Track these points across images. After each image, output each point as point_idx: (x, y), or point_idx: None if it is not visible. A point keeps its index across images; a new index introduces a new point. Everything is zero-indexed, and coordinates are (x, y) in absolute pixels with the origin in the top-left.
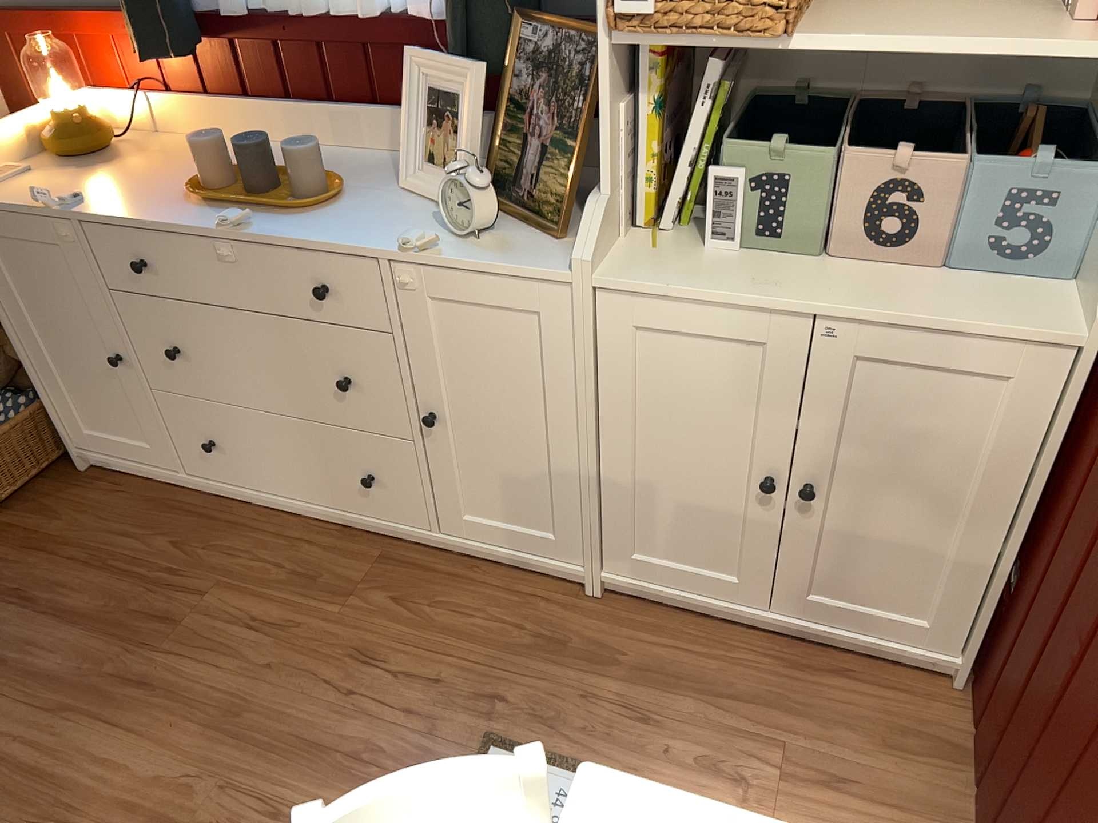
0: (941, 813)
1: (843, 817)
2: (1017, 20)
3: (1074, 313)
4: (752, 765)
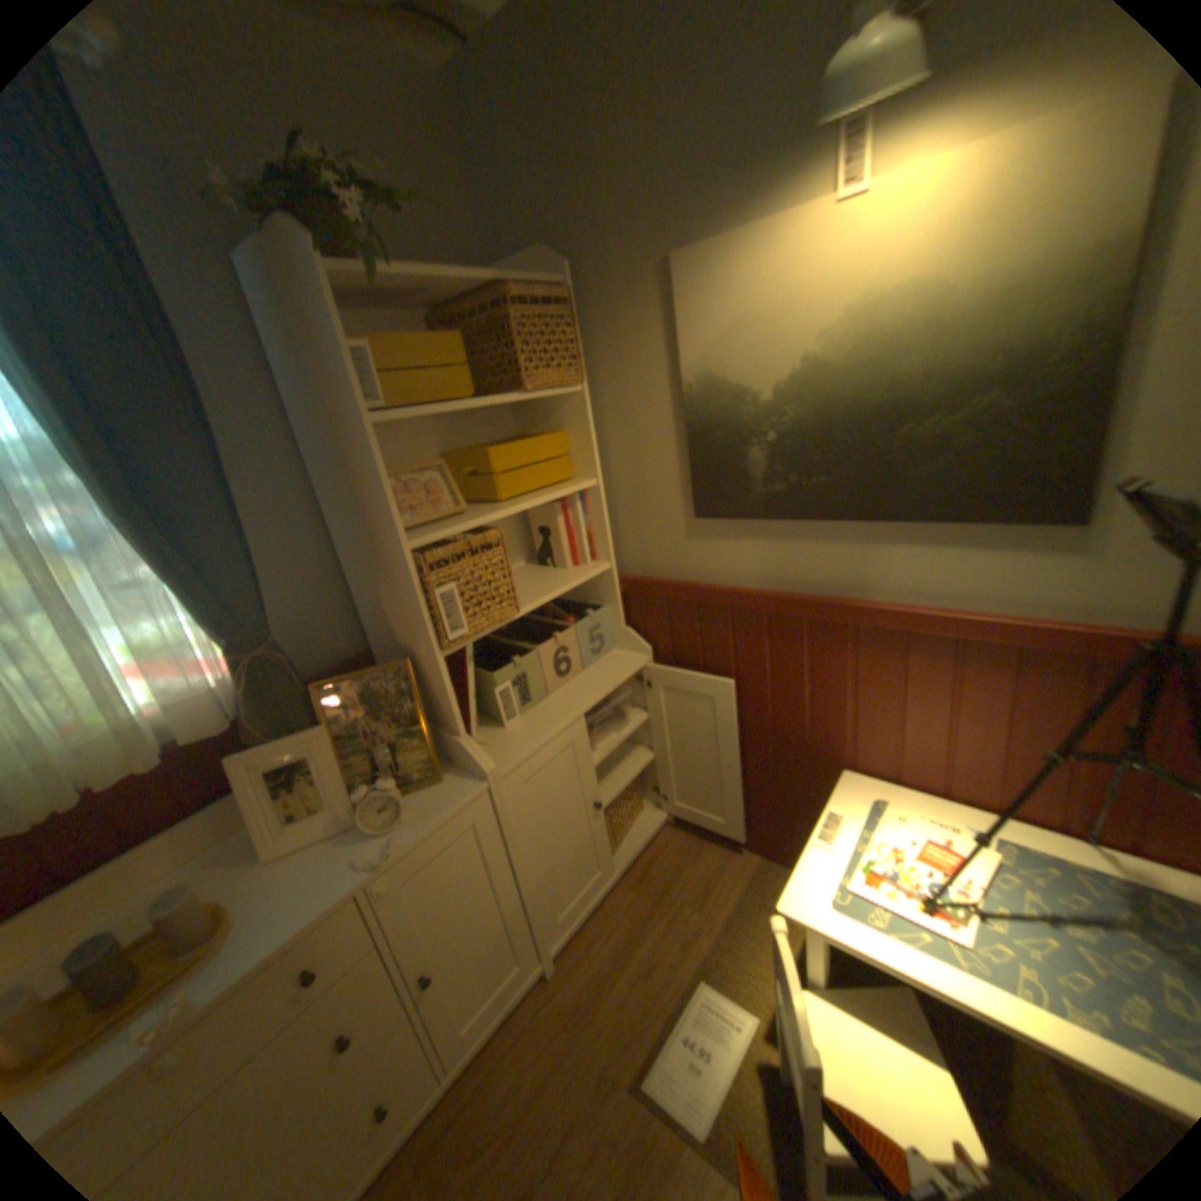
0: (733, 856)
1: (728, 895)
2: (543, 573)
3: (635, 652)
4: (694, 925)
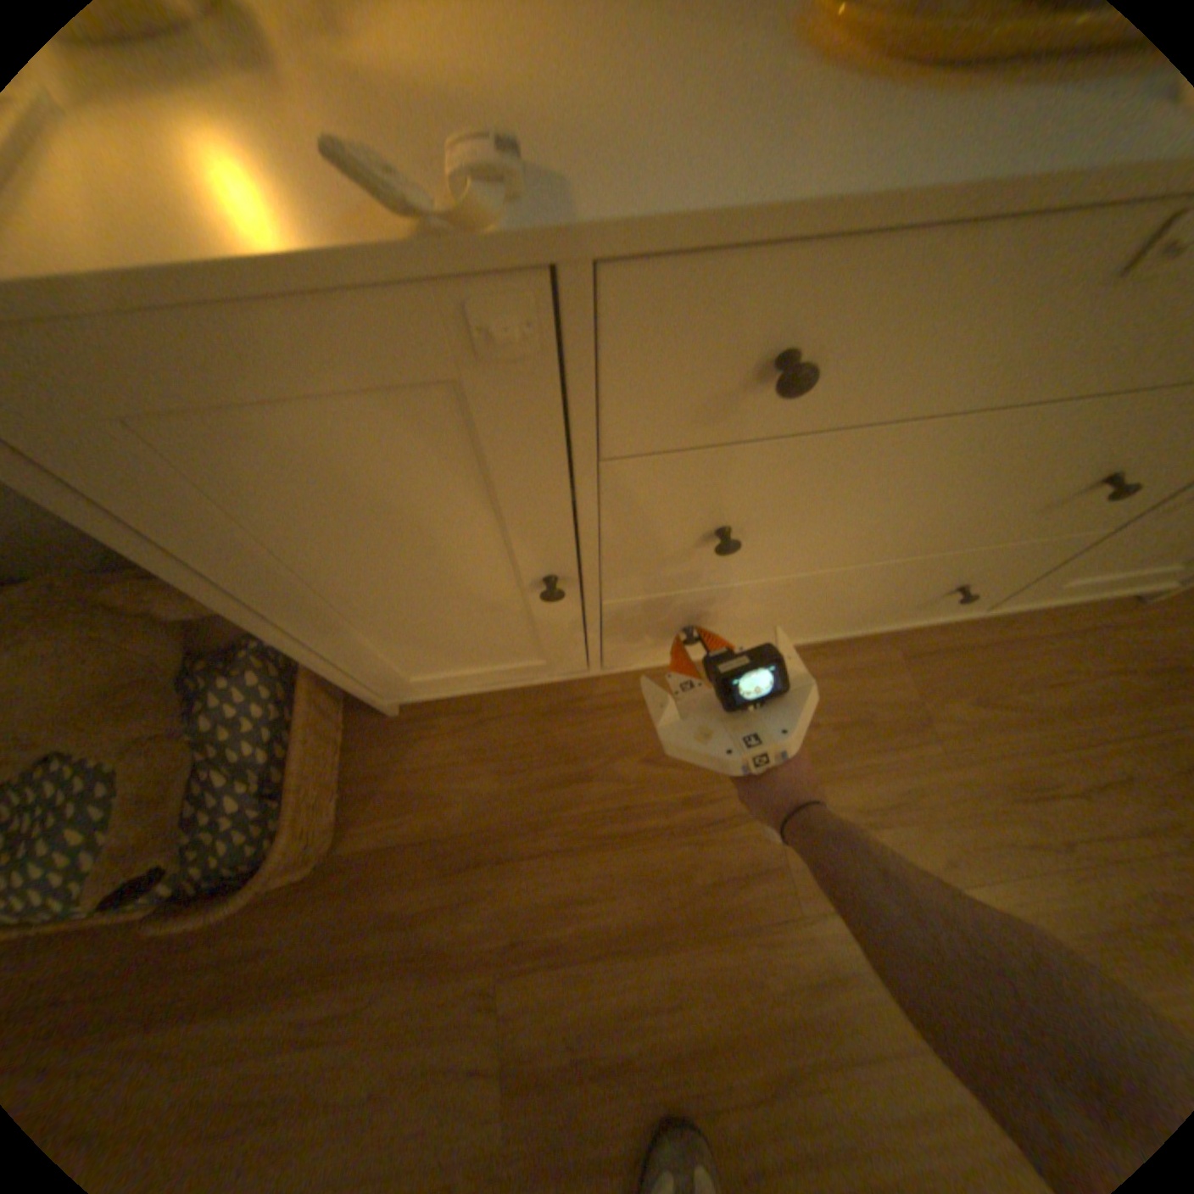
0: None
1: None
2: None
3: None
4: None
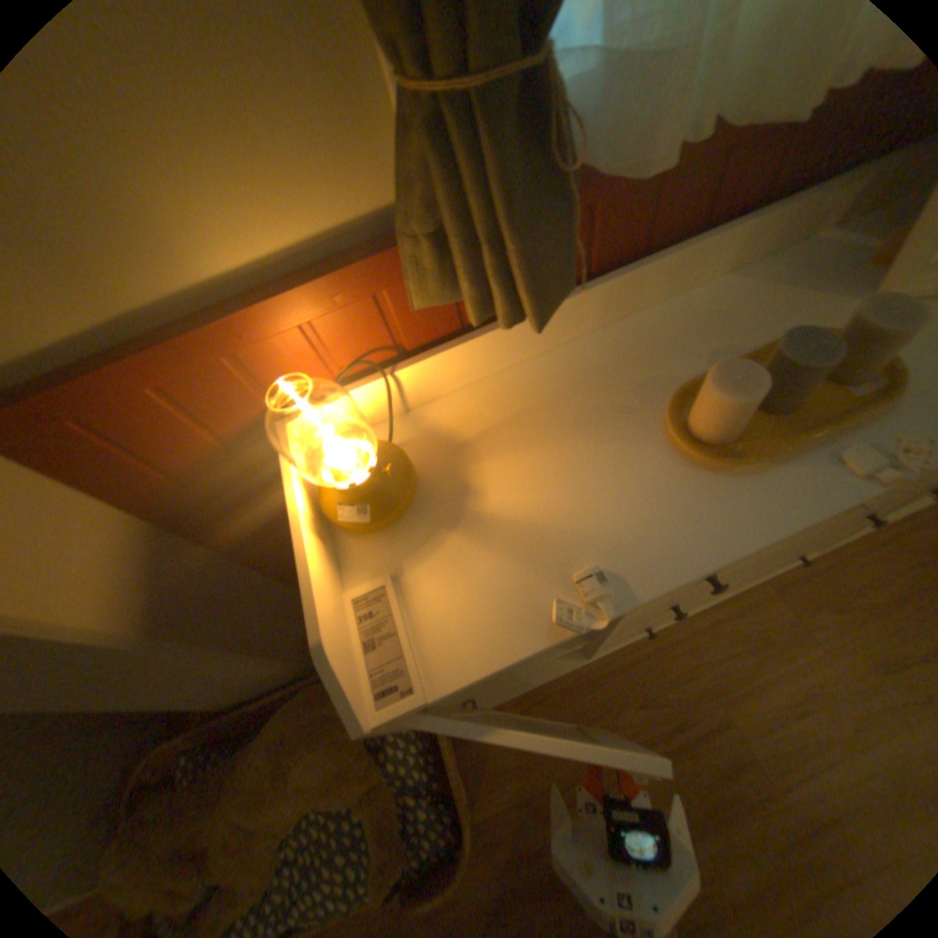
0: None
1: None
2: None
3: None
4: None
